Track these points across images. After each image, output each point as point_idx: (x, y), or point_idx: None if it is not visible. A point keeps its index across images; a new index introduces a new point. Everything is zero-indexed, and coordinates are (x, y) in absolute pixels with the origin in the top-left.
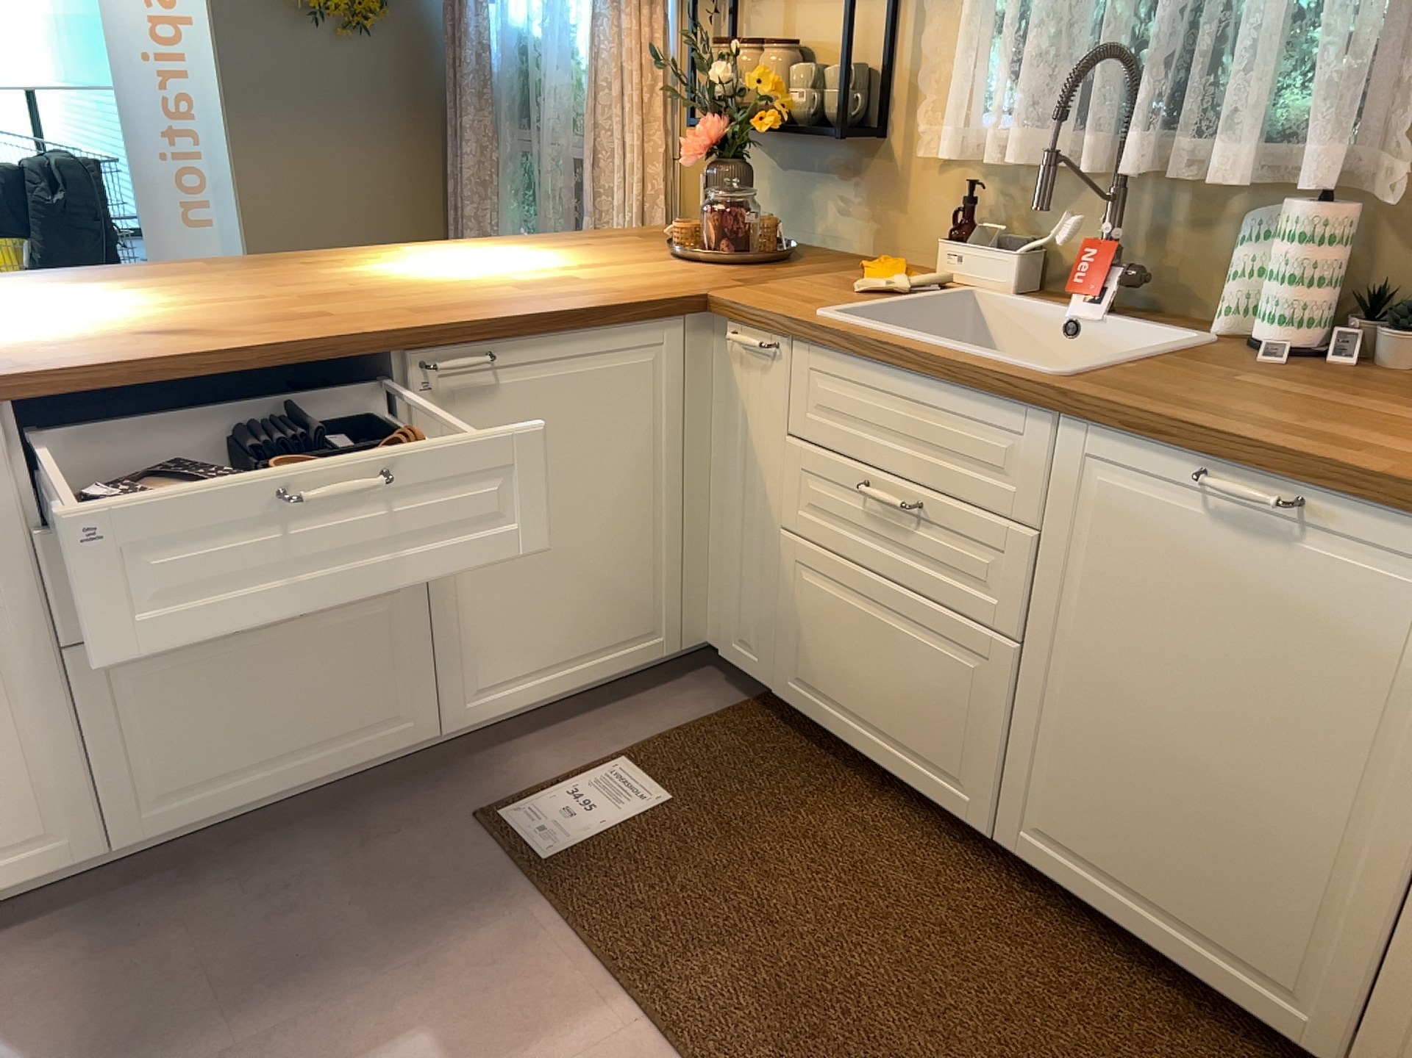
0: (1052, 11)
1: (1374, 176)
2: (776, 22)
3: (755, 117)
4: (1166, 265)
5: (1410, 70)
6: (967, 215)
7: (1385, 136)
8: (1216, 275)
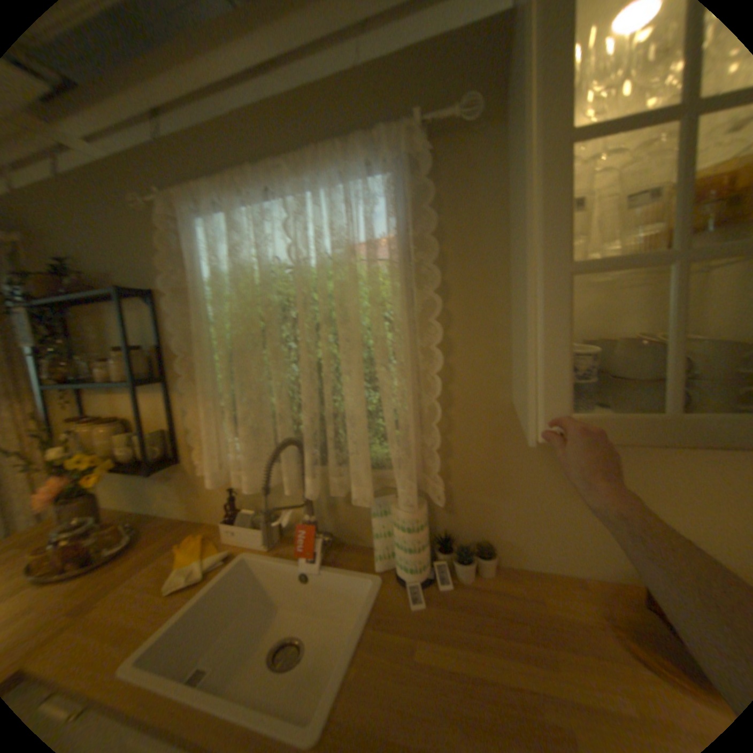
0: (250, 404)
1: (427, 481)
2: (103, 404)
3: (84, 472)
4: (341, 520)
5: (427, 434)
6: (232, 504)
7: (426, 462)
8: (367, 524)
